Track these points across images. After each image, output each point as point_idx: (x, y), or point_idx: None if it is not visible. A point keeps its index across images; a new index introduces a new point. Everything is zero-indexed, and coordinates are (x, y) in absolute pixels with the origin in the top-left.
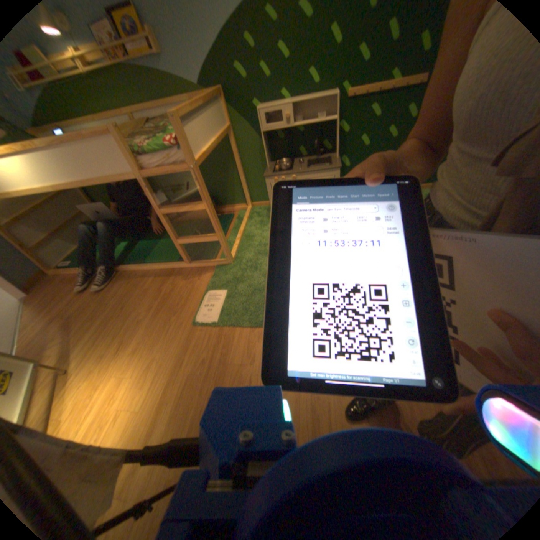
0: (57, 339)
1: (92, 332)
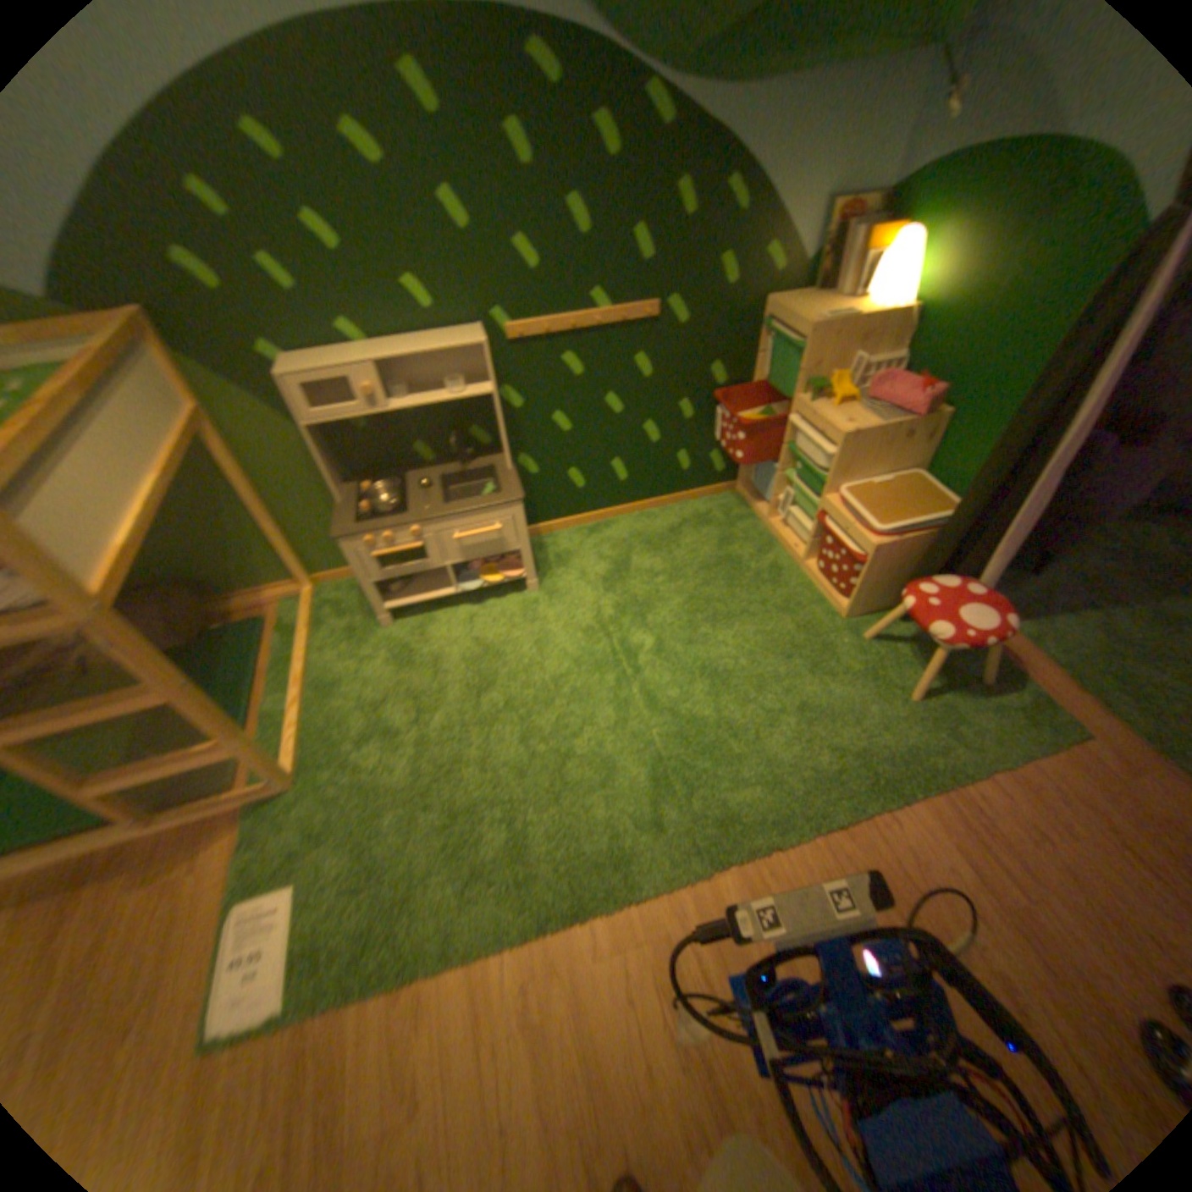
0: None
1: None
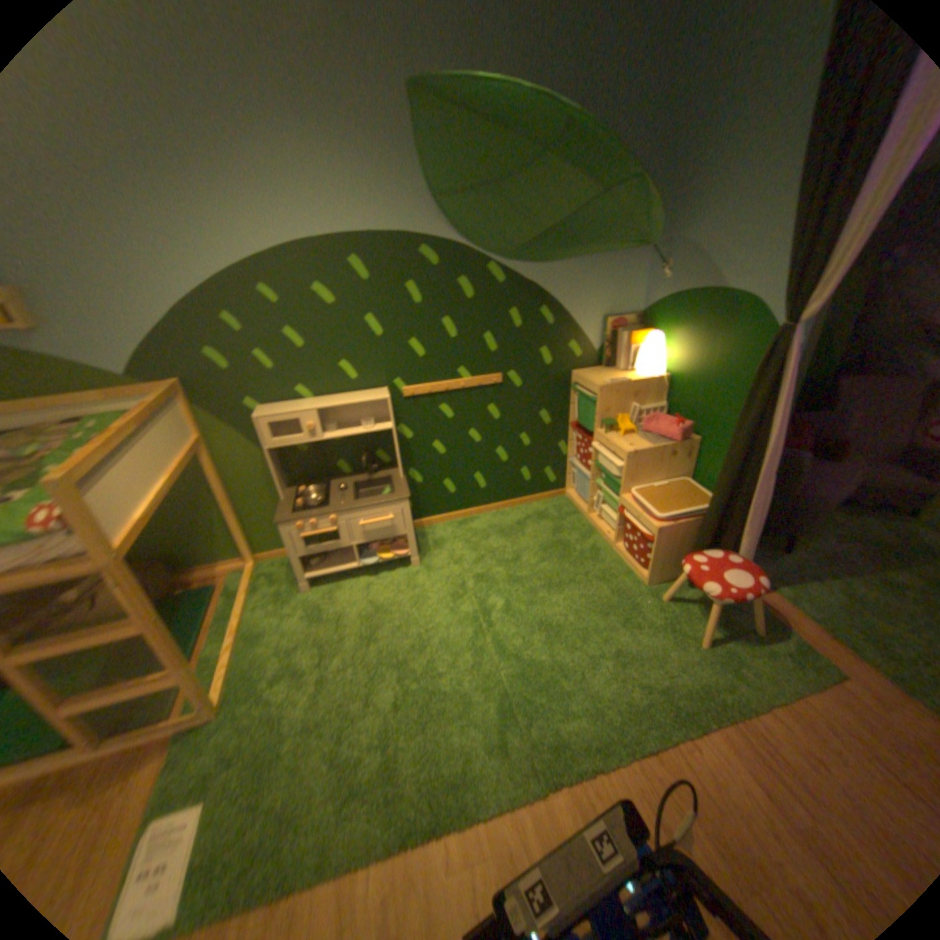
0: None
1: None
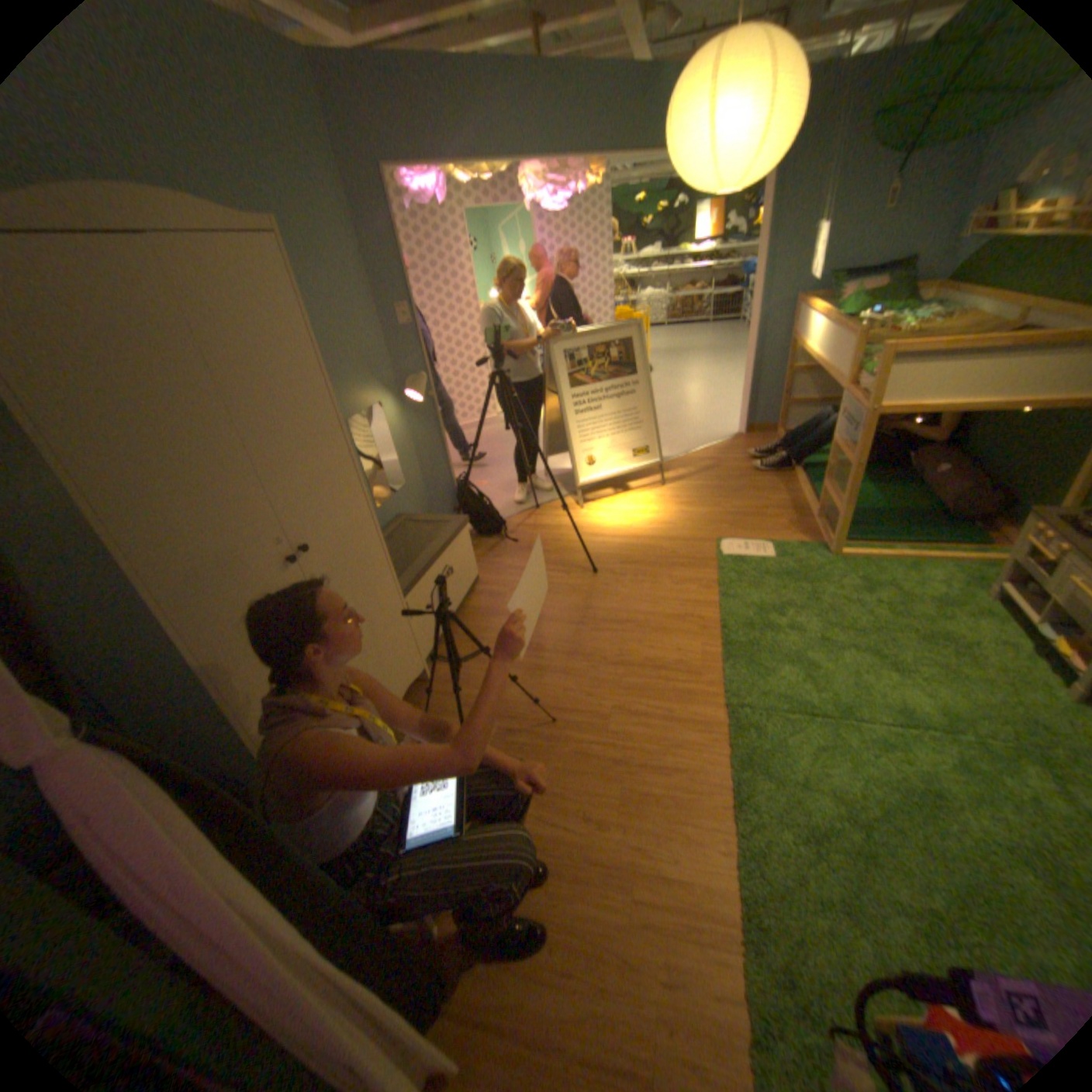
0: (694, 471)
1: (702, 486)
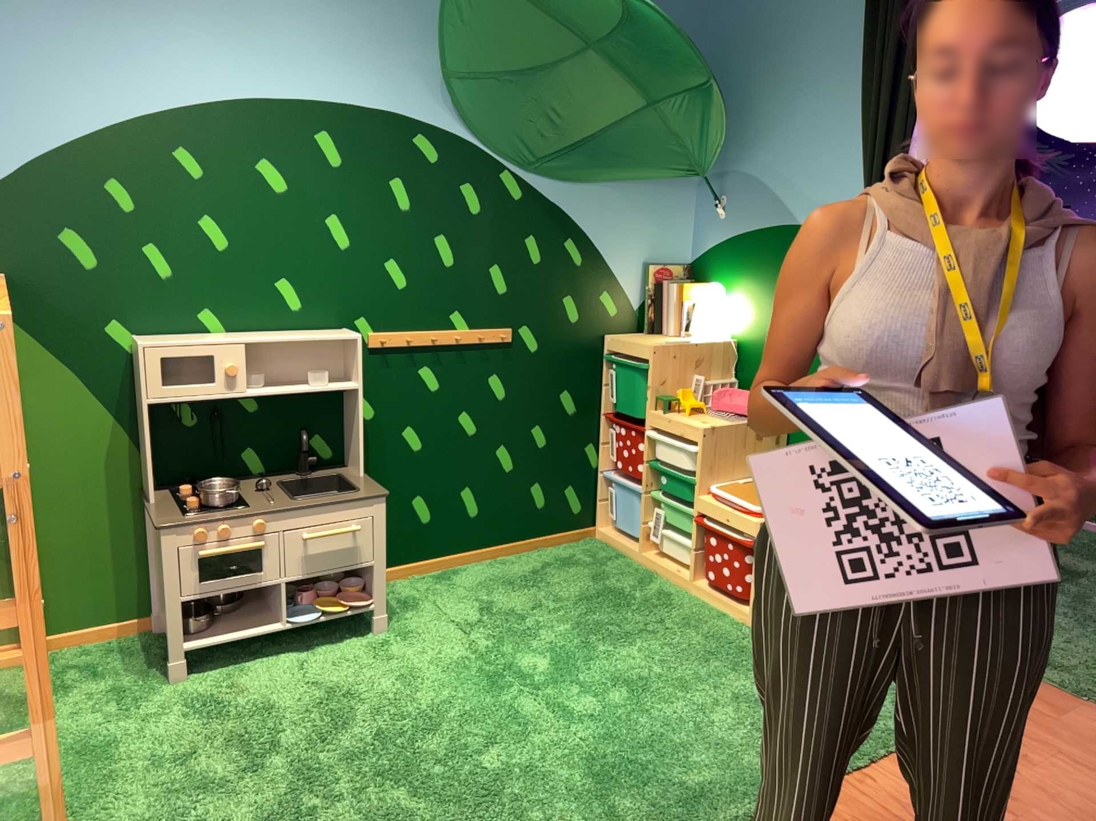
0: None
1: None
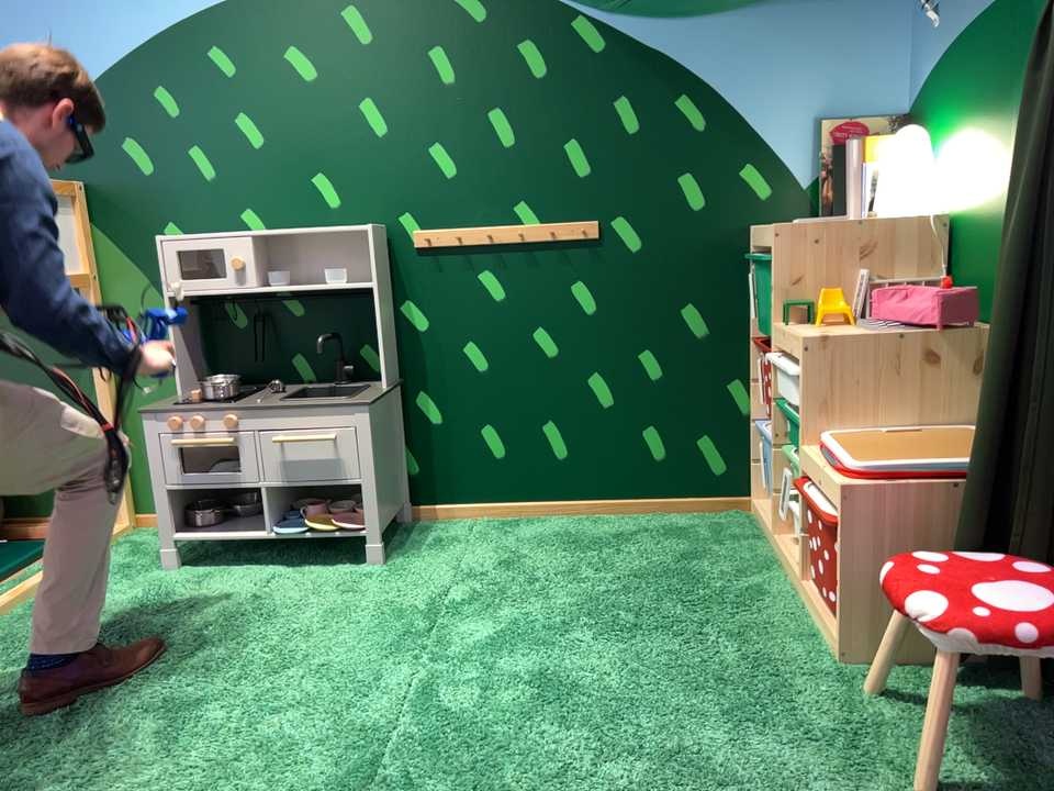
0: None
1: None
